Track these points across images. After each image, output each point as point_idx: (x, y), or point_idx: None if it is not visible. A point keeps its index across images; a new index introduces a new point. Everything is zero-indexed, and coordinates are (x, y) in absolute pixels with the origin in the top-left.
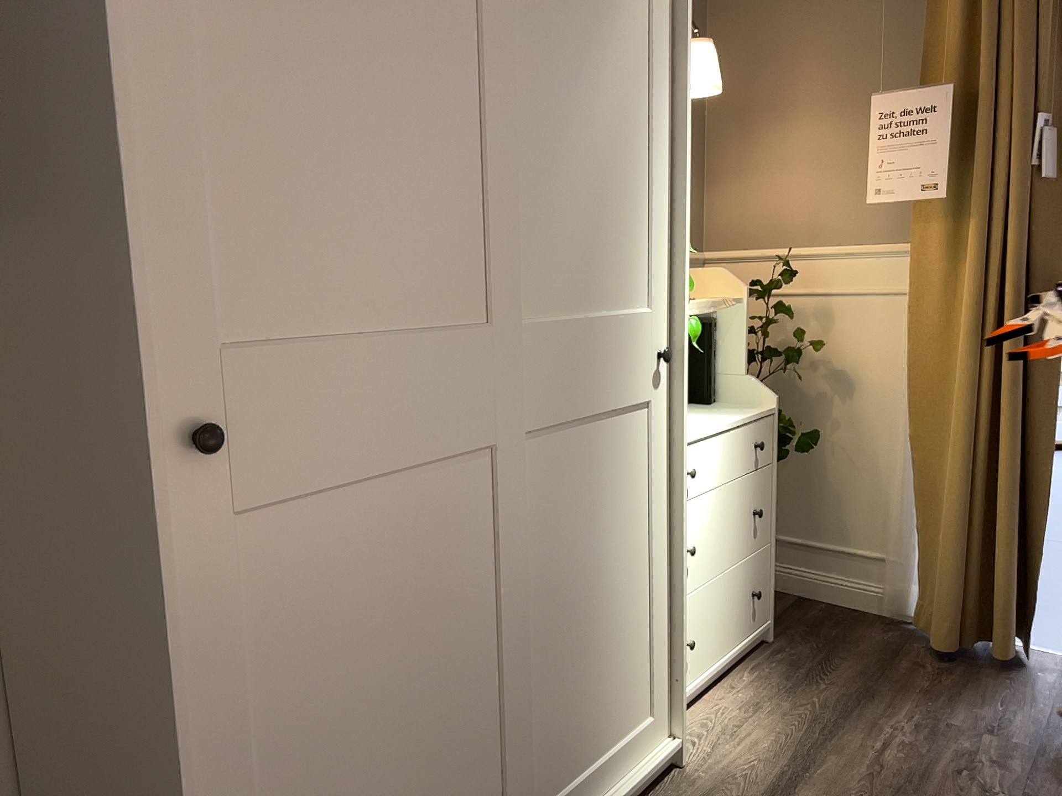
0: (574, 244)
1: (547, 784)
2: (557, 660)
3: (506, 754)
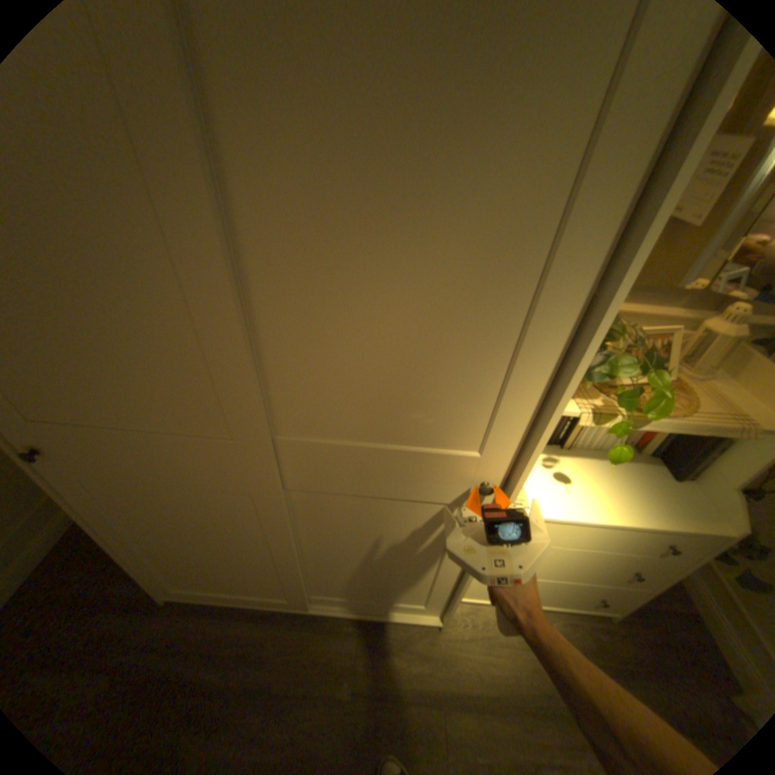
0: (360, 388)
1: (323, 601)
2: (334, 574)
3: (279, 589)
